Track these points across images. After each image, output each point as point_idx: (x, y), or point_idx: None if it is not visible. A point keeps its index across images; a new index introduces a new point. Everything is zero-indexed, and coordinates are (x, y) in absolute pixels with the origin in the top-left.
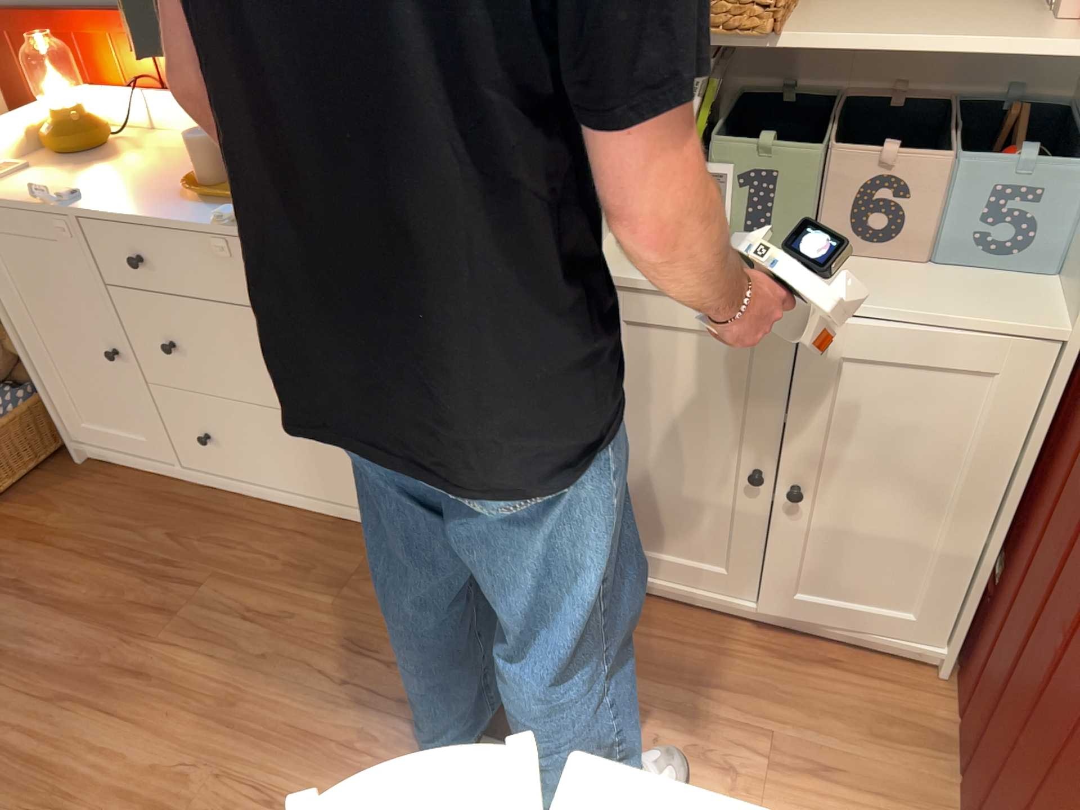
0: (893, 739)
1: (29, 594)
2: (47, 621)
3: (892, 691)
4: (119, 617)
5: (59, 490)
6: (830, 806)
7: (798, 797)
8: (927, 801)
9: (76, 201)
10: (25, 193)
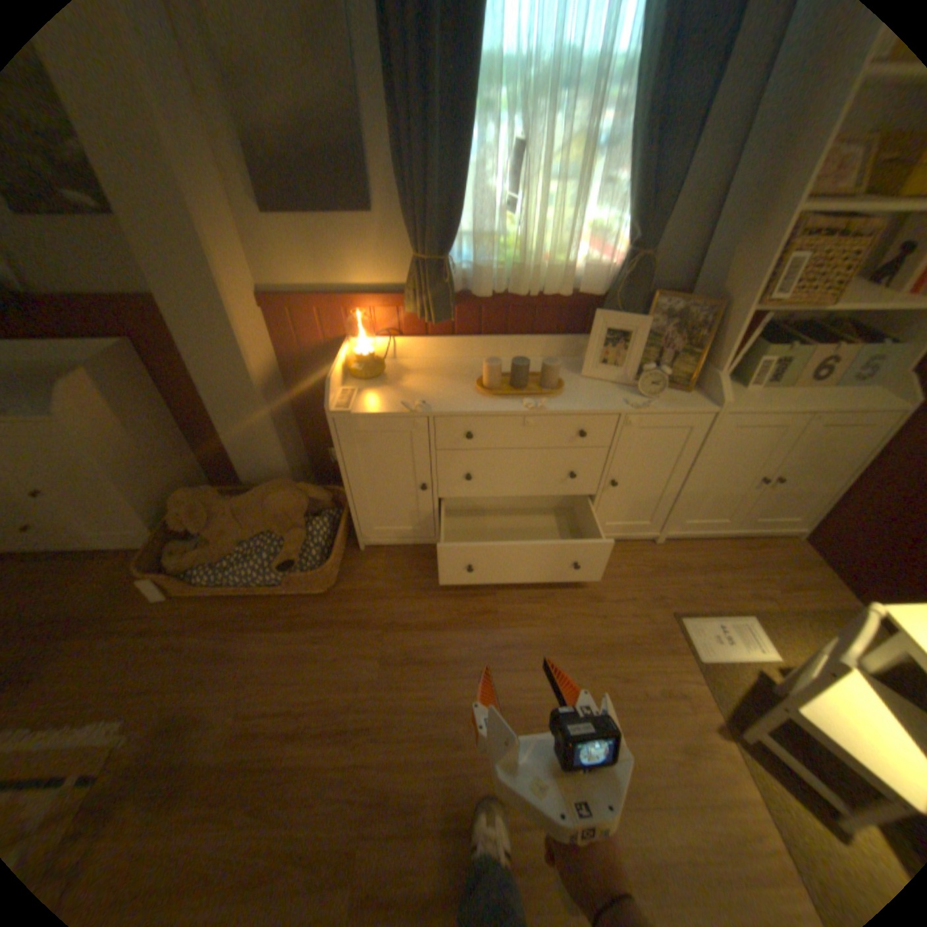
0: (810, 571)
1: (403, 632)
2: (428, 642)
3: (794, 553)
4: (466, 627)
5: (360, 570)
6: (814, 603)
7: (802, 604)
8: (838, 590)
9: (424, 406)
10: (374, 405)
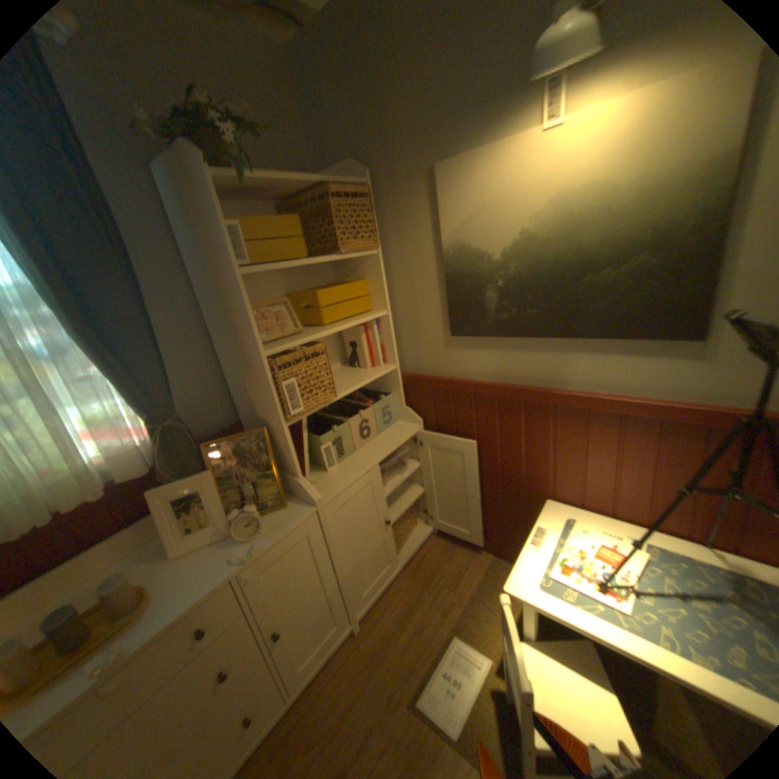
0: (454, 554)
1: None
2: None
3: (439, 548)
4: None
5: None
6: (472, 580)
7: (468, 588)
8: (475, 555)
9: None
10: None
